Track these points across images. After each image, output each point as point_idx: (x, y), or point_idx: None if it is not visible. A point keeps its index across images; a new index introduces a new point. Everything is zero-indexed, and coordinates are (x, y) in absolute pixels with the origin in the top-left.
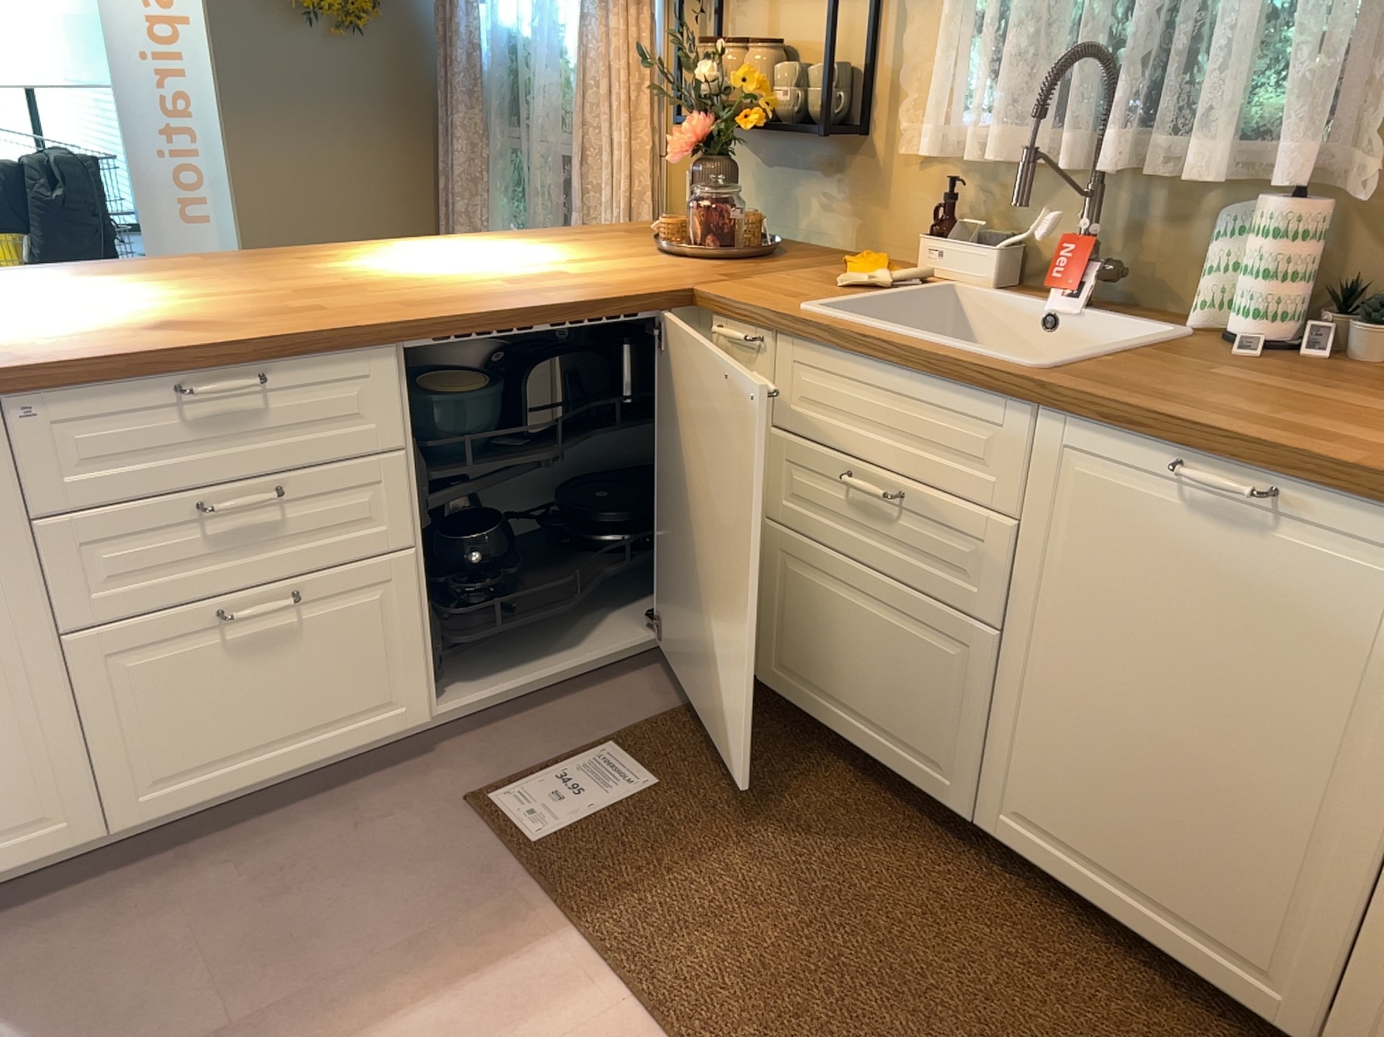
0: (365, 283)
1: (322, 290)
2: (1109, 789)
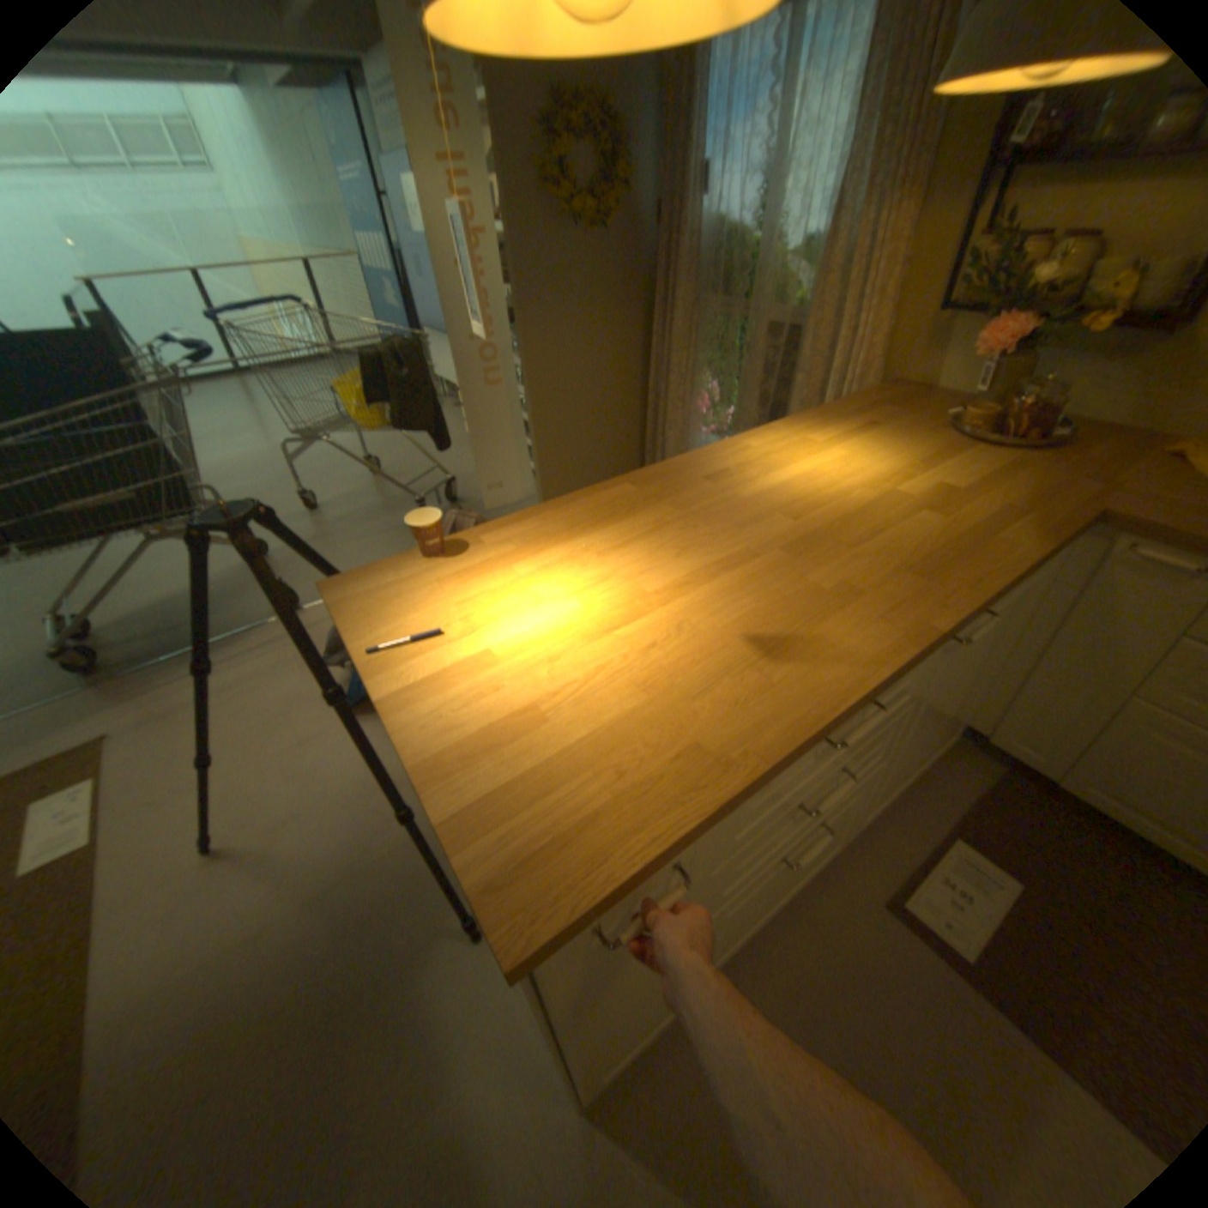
0: (818, 524)
1: (799, 542)
2: None
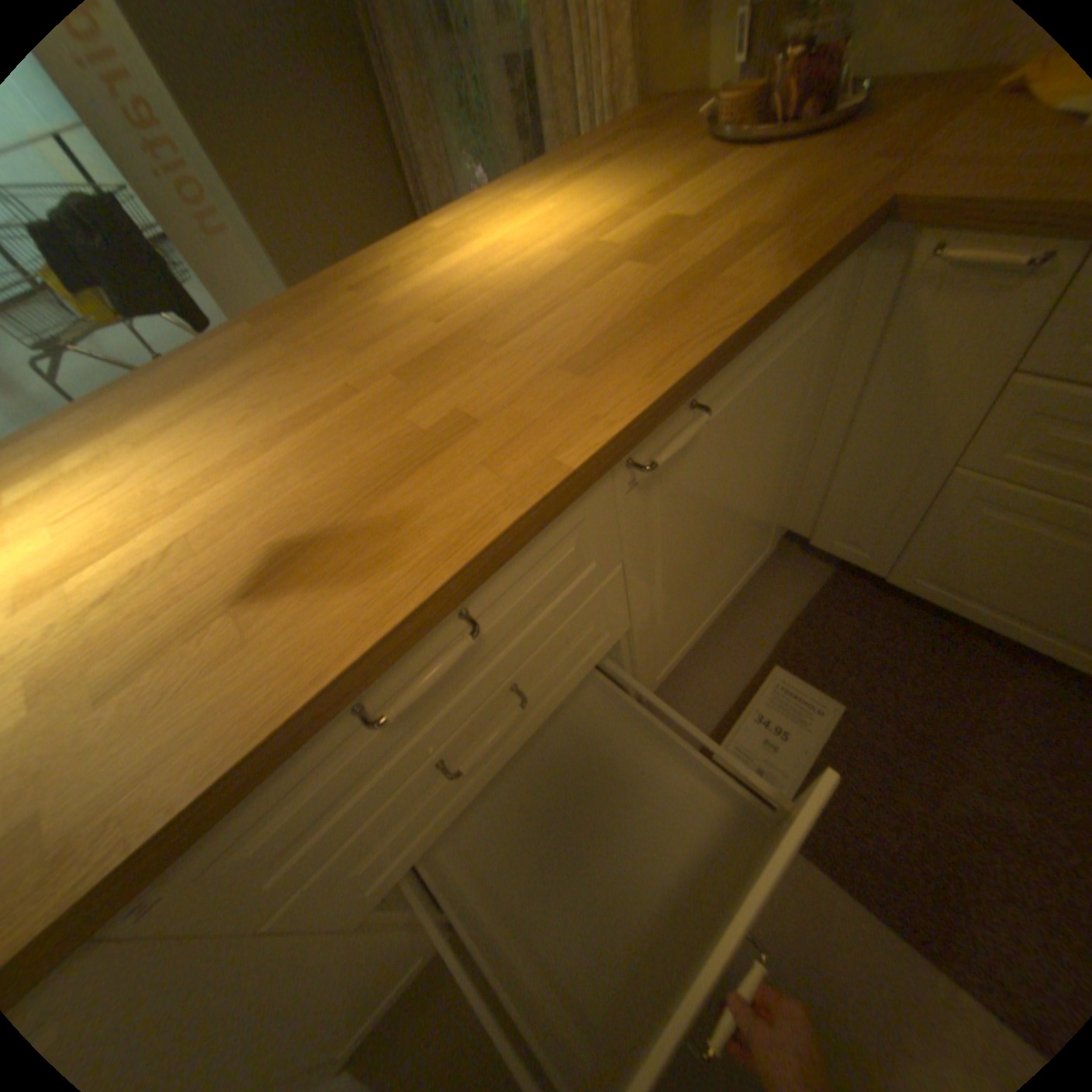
0: (465, 321)
1: (423, 356)
2: None
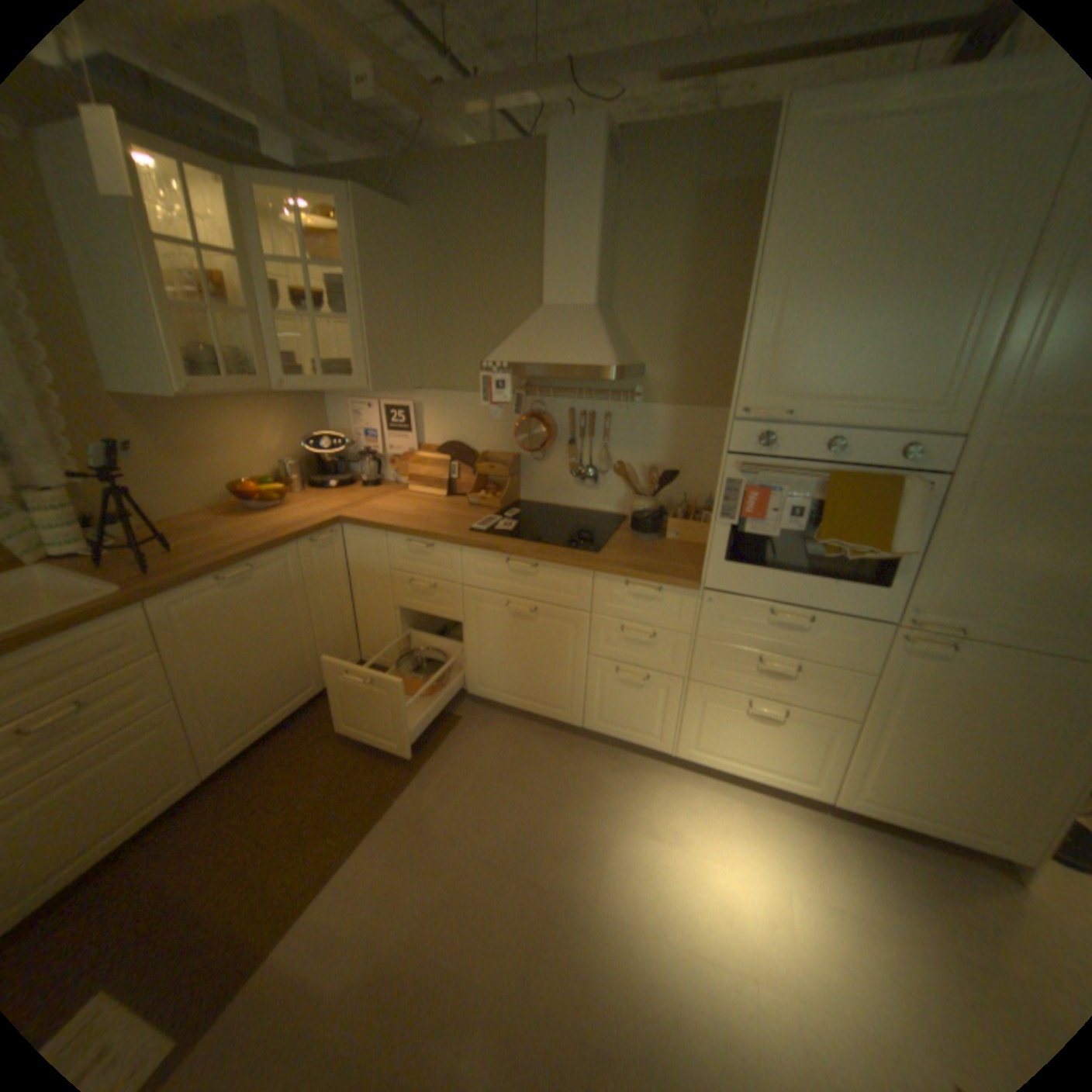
0: None
1: None
2: (248, 698)
